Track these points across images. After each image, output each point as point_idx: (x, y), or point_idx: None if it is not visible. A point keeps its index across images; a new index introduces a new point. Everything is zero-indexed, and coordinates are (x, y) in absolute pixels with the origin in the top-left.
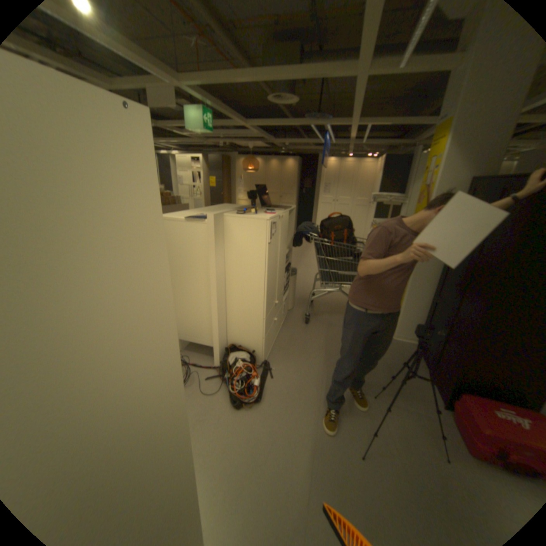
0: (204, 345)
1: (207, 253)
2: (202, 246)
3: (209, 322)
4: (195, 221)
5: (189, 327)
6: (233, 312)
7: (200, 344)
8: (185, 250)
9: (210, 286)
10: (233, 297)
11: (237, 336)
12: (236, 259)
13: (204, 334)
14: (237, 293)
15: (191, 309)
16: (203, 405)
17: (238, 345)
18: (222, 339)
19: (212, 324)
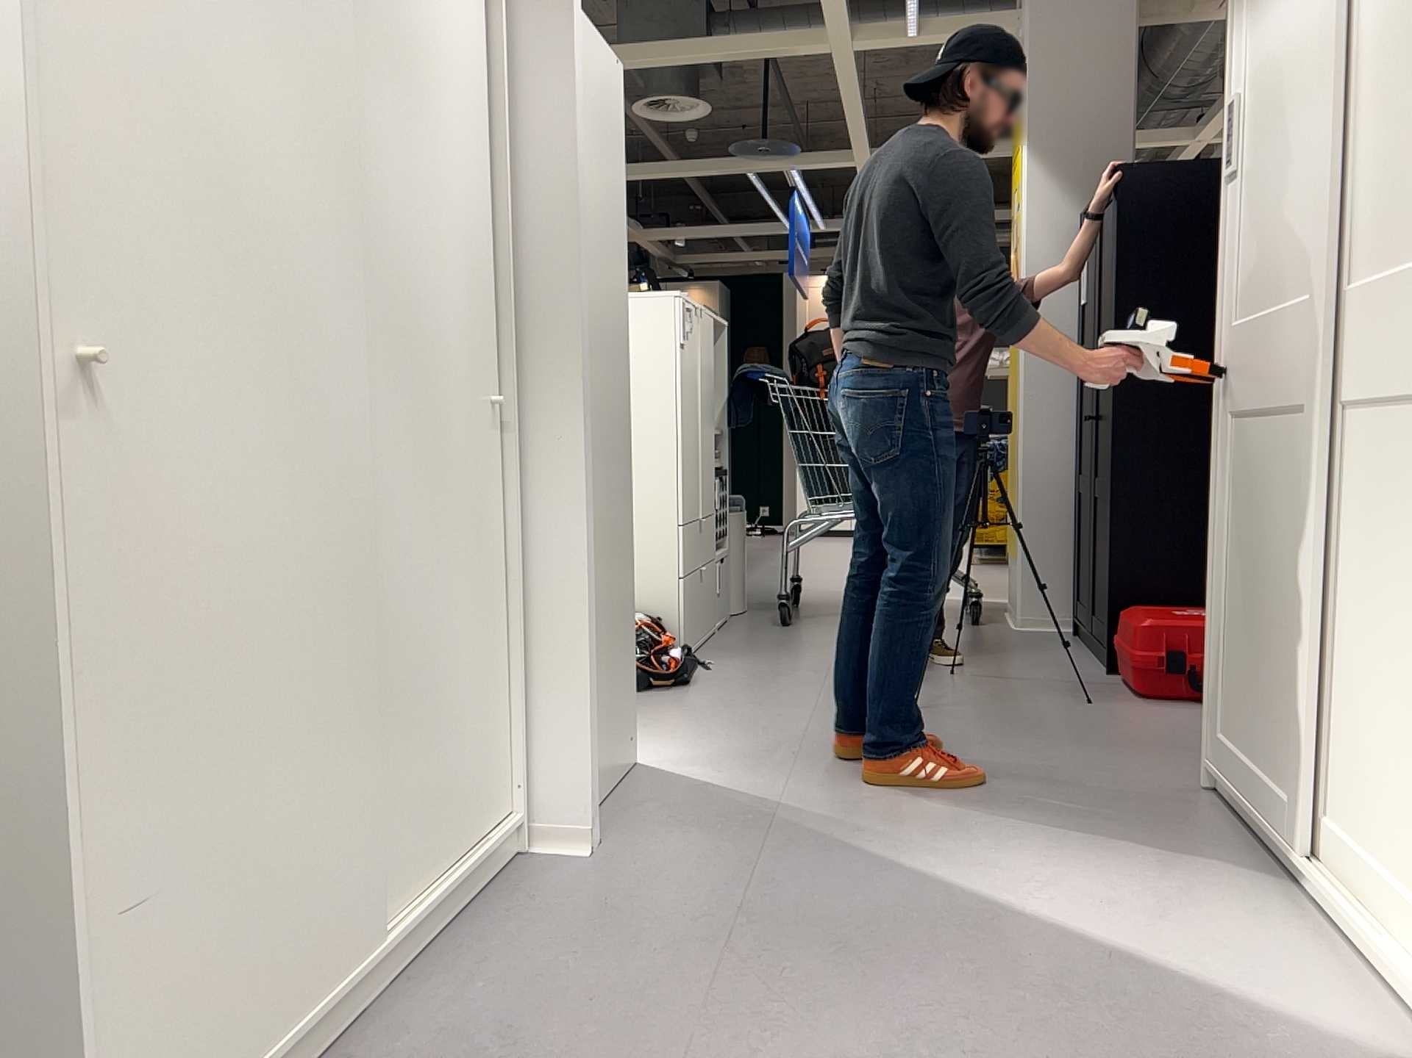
0: None
1: None
2: None
3: None
4: None
5: None
6: None
7: None
8: None
9: None
10: None
11: None
12: None
13: None
14: None
15: None
16: None
17: None
18: None
19: None
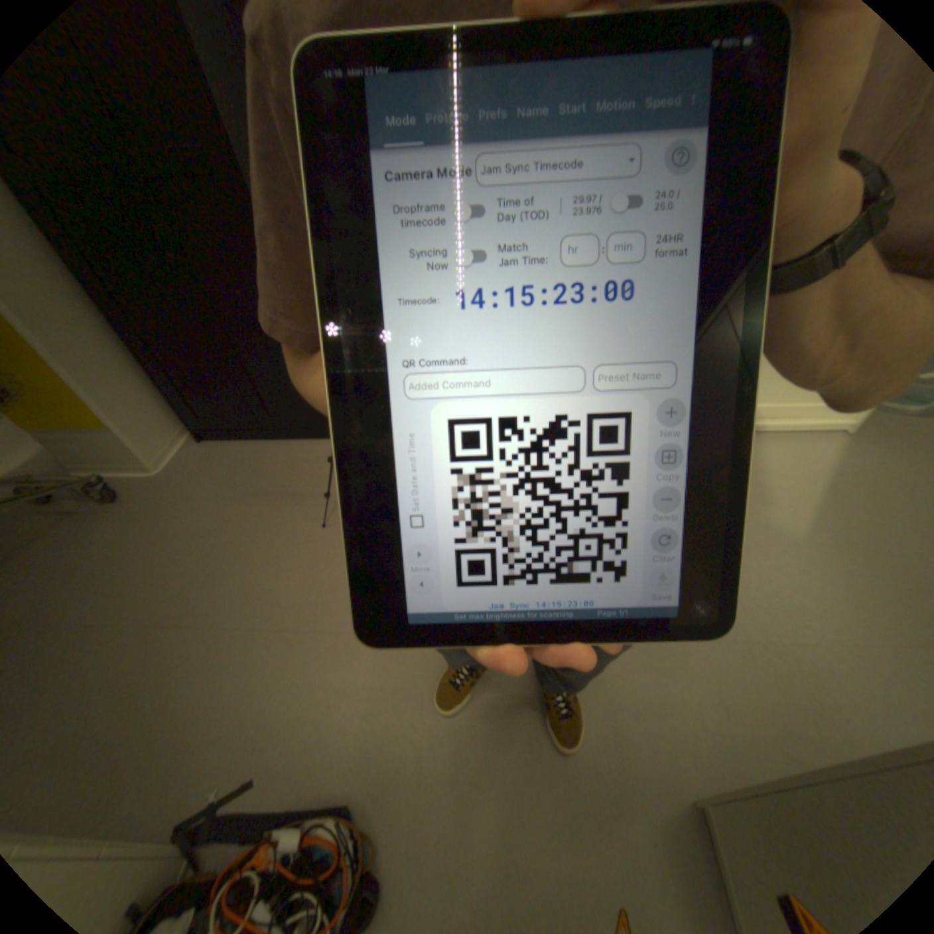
0: None
1: None
2: None
3: None
4: None
5: None
6: None
7: None
8: None
9: None
10: None
11: None
12: None
13: None
14: None
15: None
16: None
17: None
18: None
19: None
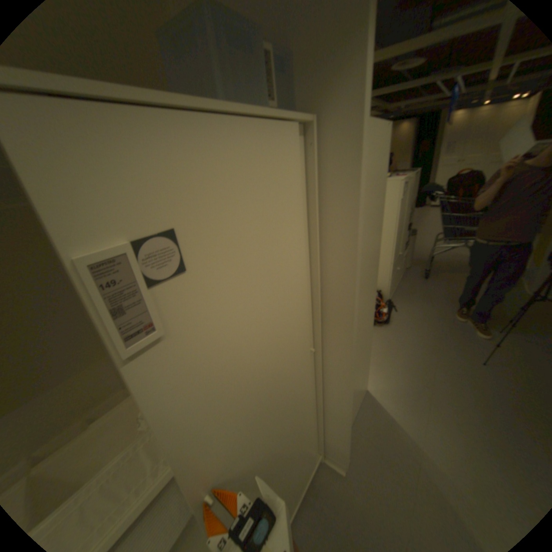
0: None
1: None
2: None
3: None
4: None
5: None
6: None
7: None
8: None
9: None
10: None
11: None
12: None
13: None
14: None
15: None
16: None
17: None
18: None
19: None
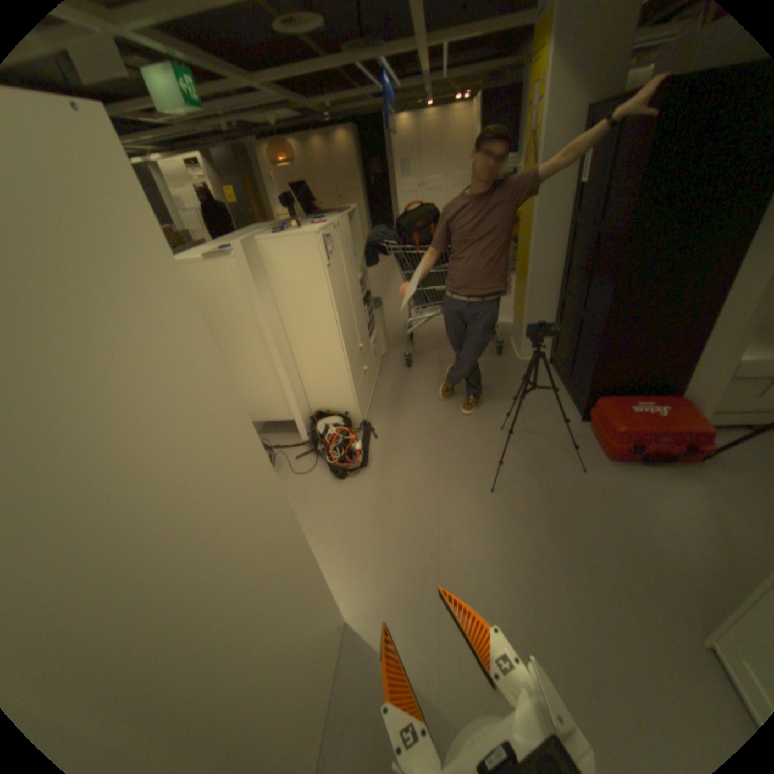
0: (284, 421)
1: (249, 298)
2: (240, 291)
3: (281, 390)
4: (219, 257)
5: (257, 403)
6: (307, 370)
7: (277, 421)
8: (219, 301)
9: (268, 342)
10: (302, 351)
11: (322, 399)
12: (292, 299)
13: (279, 407)
14: (305, 344)
15: (252, 379)
16: (301, 484)
17: (325, 410)
18: (303, 407)
19: (285, 390)
